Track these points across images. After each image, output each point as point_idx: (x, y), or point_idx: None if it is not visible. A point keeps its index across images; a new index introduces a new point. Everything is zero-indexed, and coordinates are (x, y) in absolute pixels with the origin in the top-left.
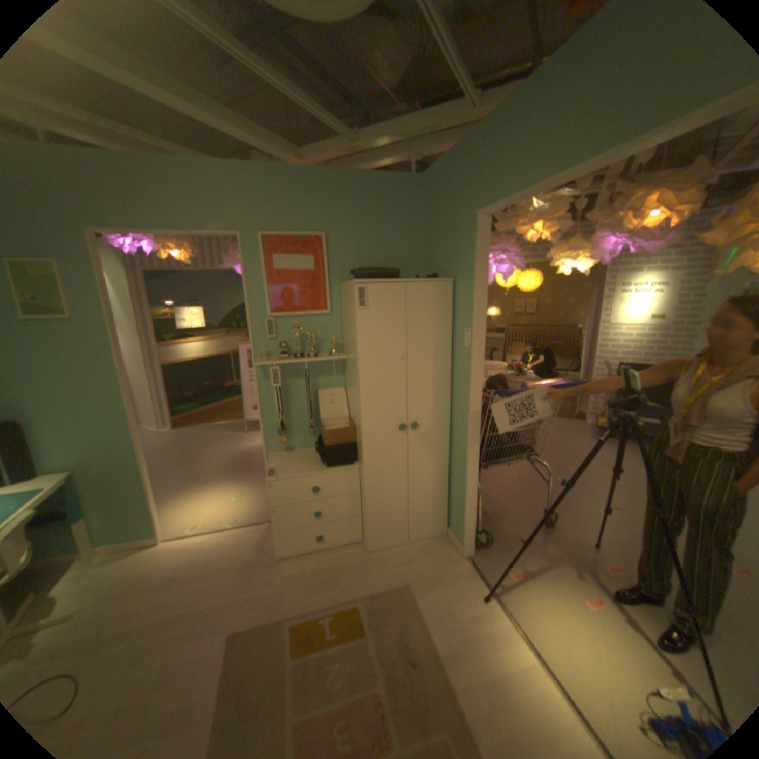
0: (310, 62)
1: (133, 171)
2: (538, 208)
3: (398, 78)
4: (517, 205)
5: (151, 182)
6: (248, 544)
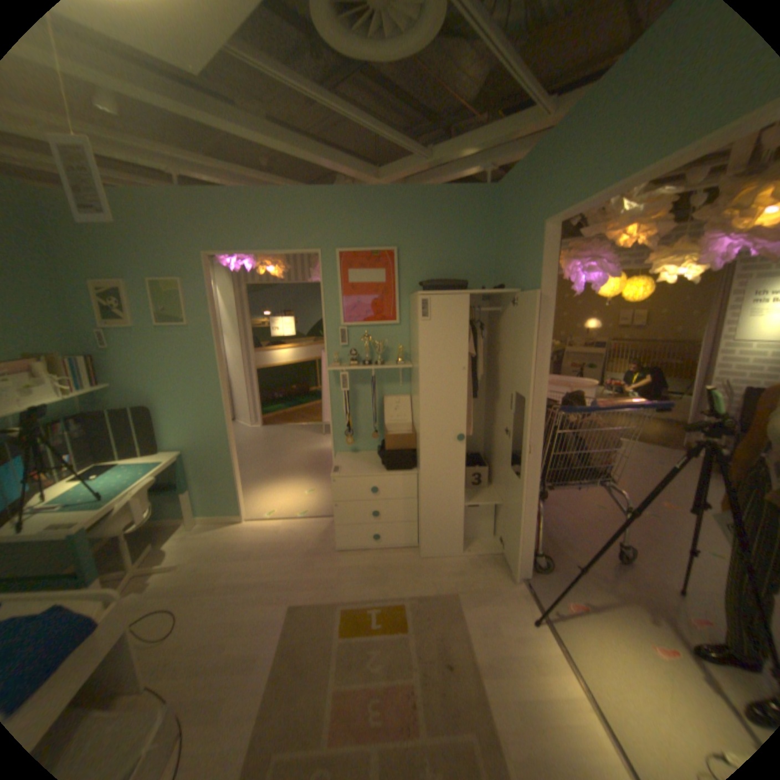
0: (392, 86)
1: (238, 202)
2: (631, 209)
3: (477, 89)
4: (607, 208)
5: (252, 210)
6: (314, 533)
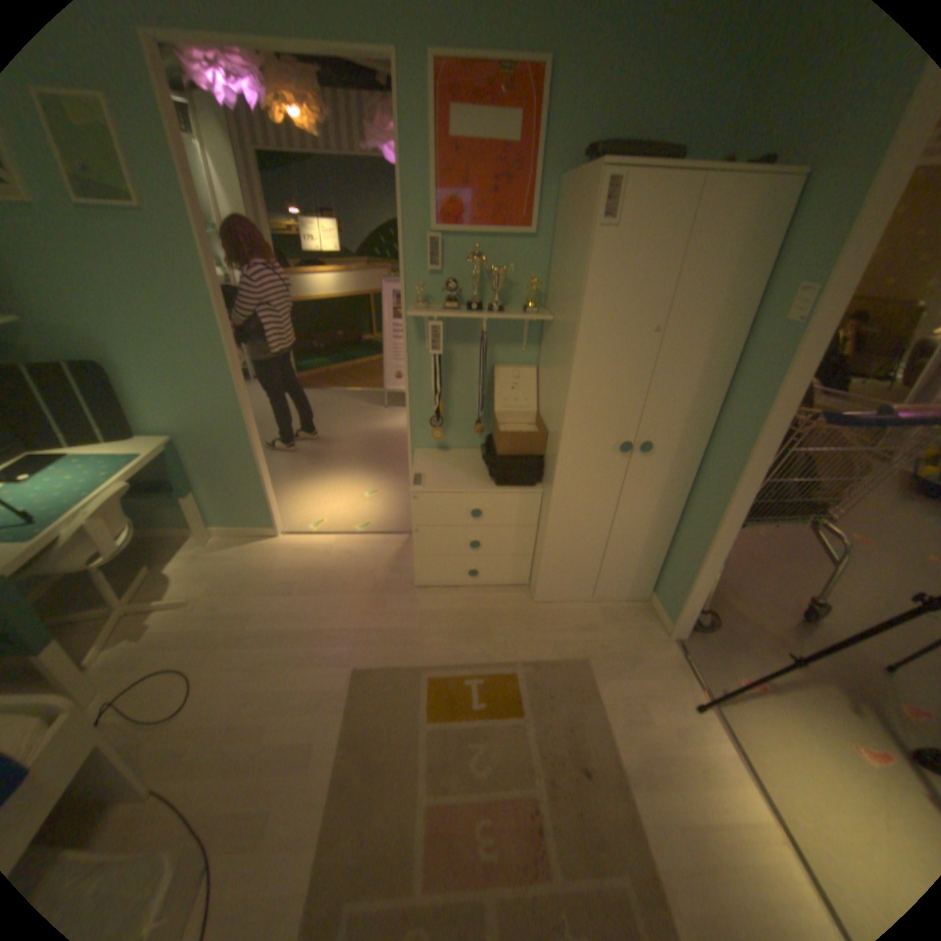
0: None
1: None
2: None
3: None
4: None
5: None
6: (381, 557)
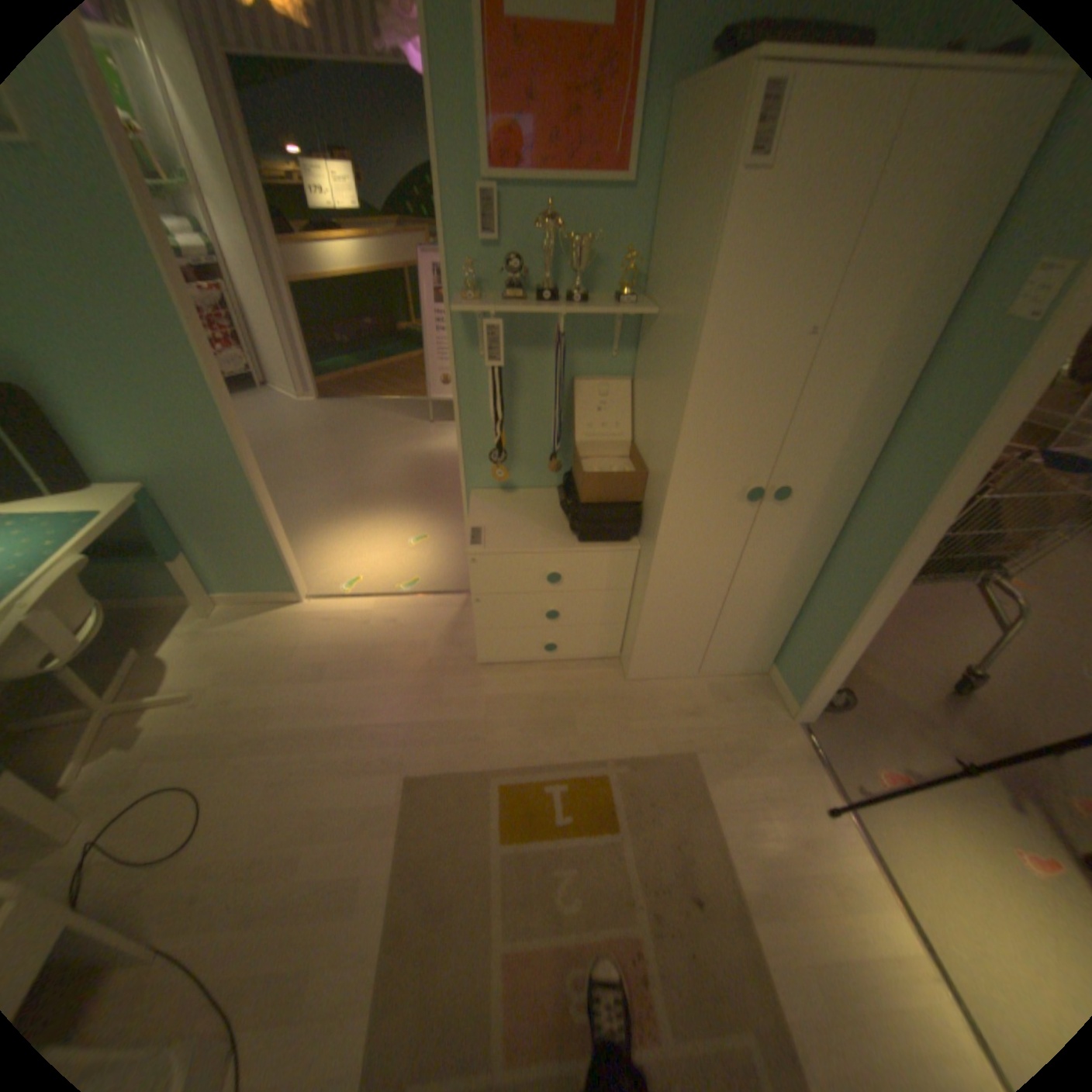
0: None
1: None
2: None
3: None
4: None
5: None
6: (434, 626)
